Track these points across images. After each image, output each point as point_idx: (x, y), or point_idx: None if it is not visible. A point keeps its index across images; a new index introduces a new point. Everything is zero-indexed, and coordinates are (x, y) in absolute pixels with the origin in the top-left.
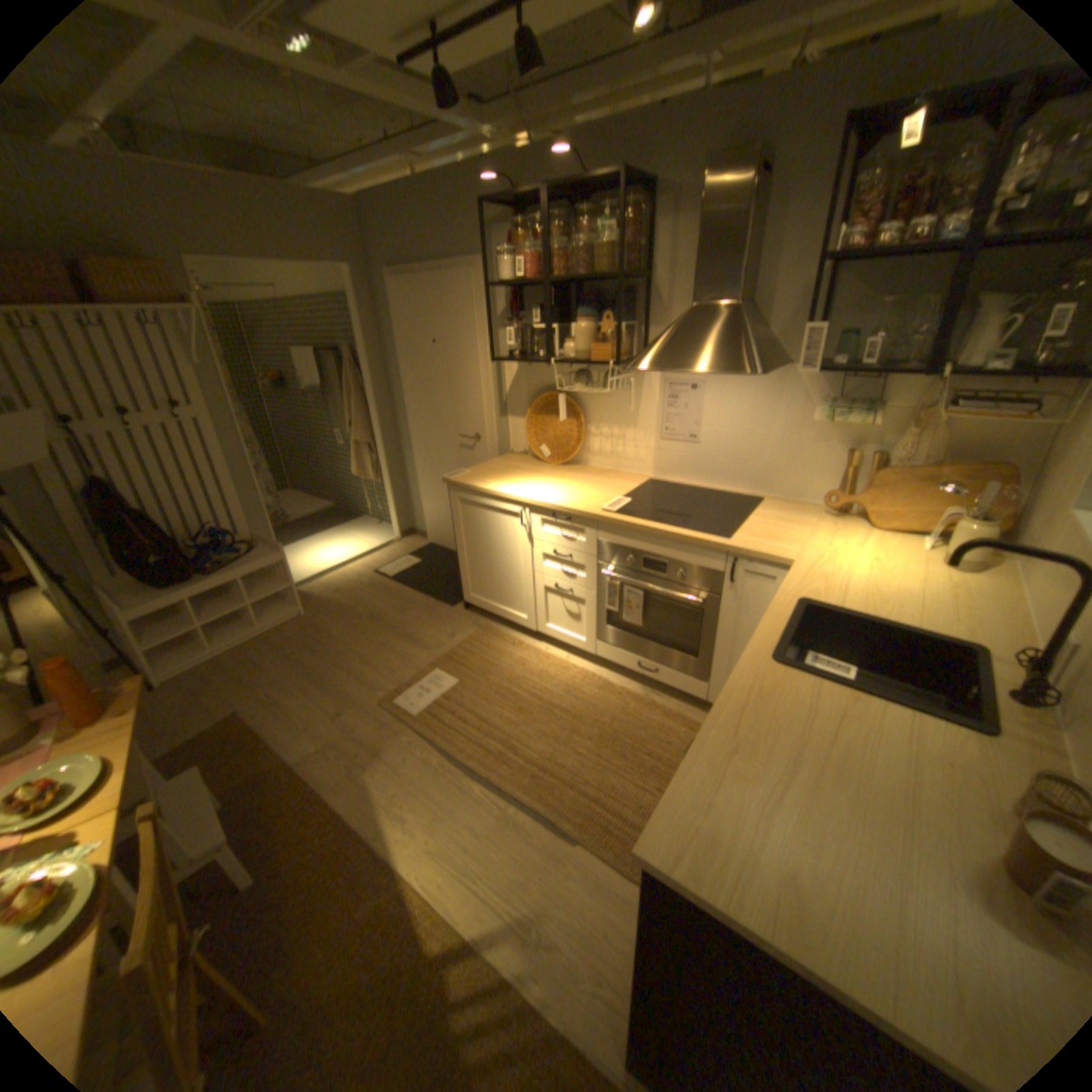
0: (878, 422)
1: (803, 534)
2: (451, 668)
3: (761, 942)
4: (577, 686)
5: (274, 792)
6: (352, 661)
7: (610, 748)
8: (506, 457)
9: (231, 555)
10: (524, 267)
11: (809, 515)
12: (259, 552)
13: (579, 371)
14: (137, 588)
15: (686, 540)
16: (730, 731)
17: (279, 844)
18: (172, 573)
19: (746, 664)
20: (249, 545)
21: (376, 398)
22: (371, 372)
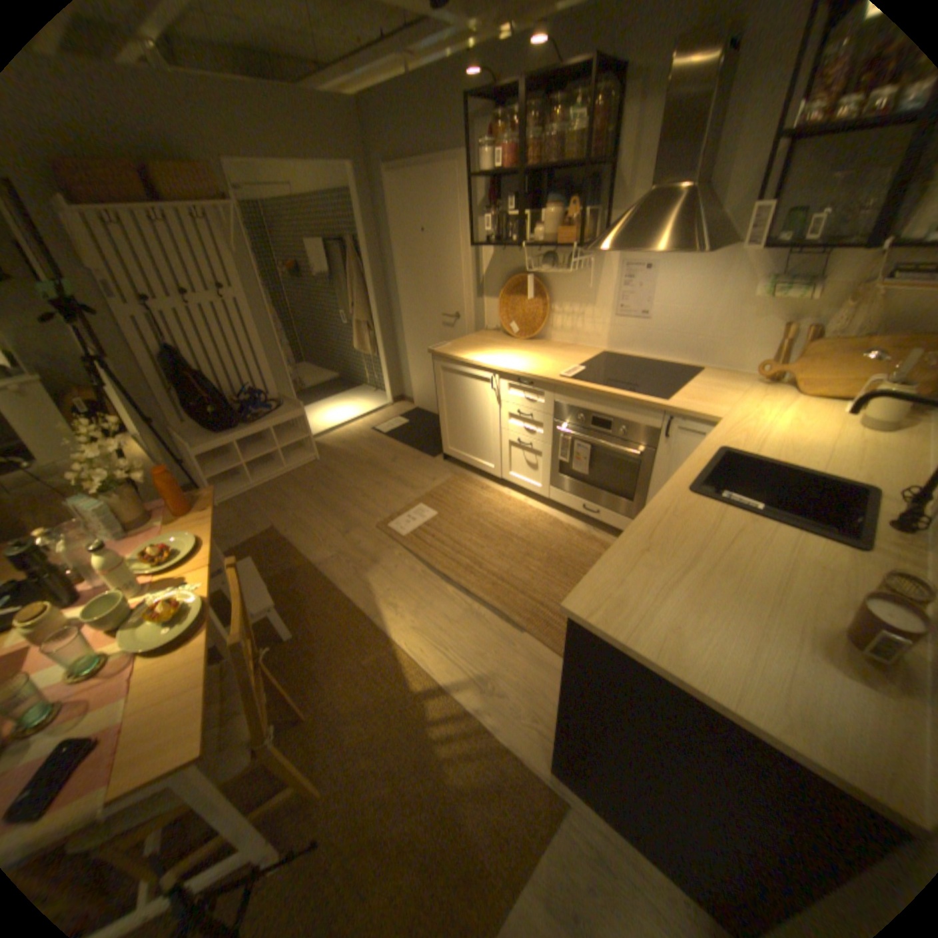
0: (816, 296)
1: (734, 398)
2: (432, 503)
3: (648, 663)
4: (532, 521)
5: (303, 581)
6: (356, 495)
7: (555, 568)
8: (481, 333)
9: (265, 410)
10: (502, 158)
11: (743, 382)
12: (285, 408)
13: (547, 254)
14: (199, 432)
15: (630, 401)
16: (646, 537)
17: (308, 614)
18: (223, 422)
19: (667, 494)
20: (277, 403)
21: (374, 282)
22: (370, 259)
